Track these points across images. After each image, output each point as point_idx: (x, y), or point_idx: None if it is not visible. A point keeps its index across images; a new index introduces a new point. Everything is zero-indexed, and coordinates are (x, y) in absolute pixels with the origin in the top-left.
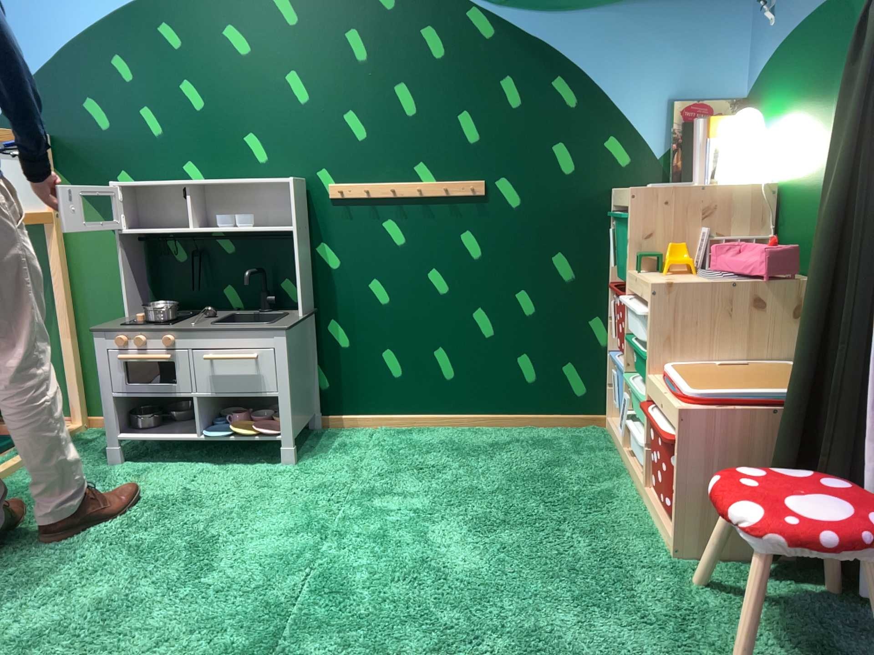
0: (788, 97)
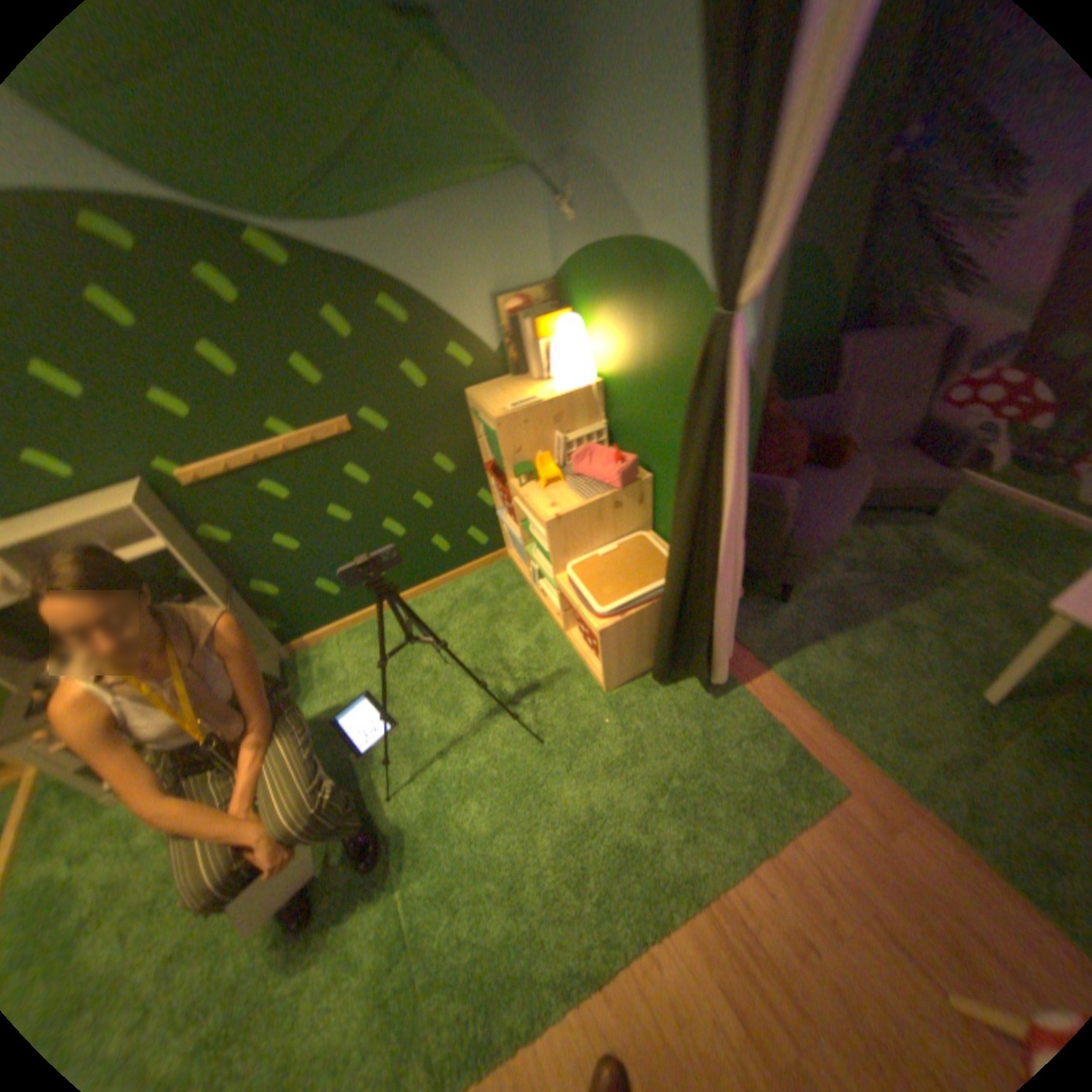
0: (601, 309)
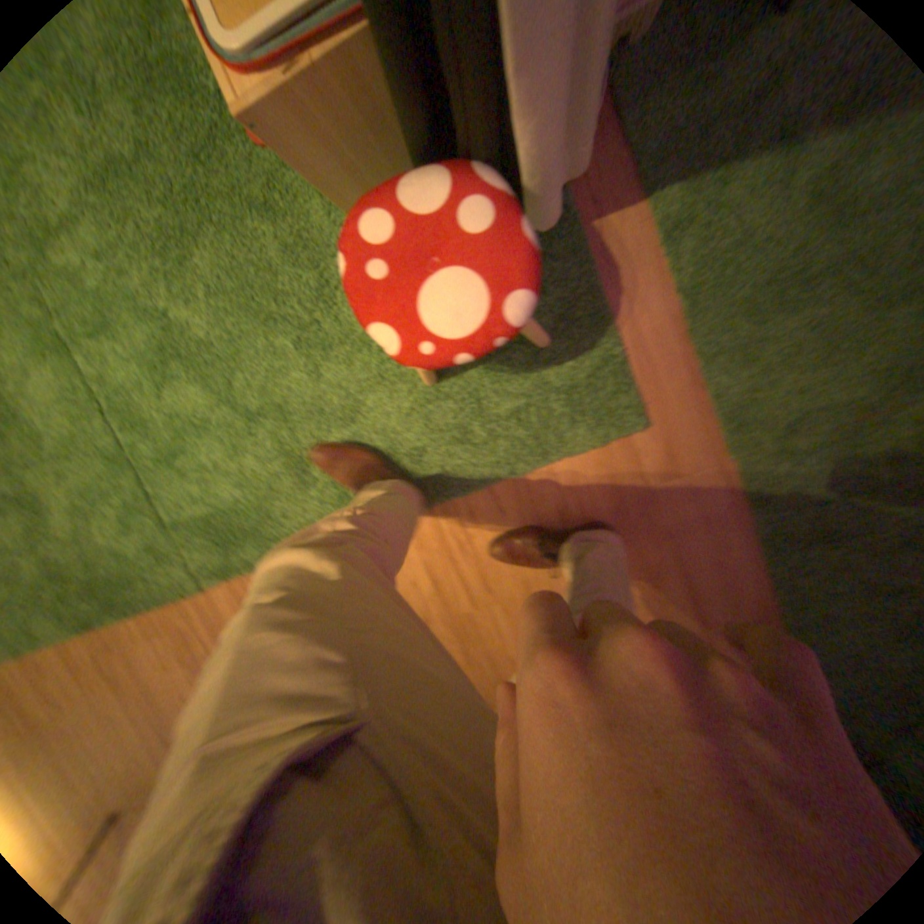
0: None
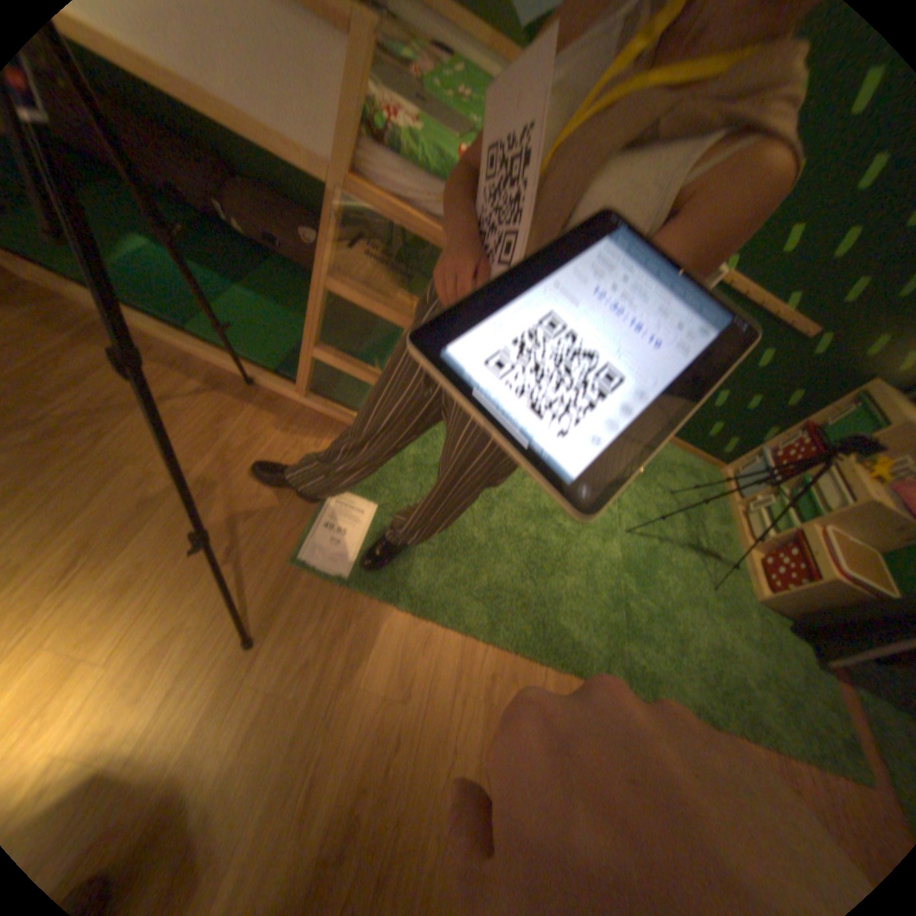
0: None
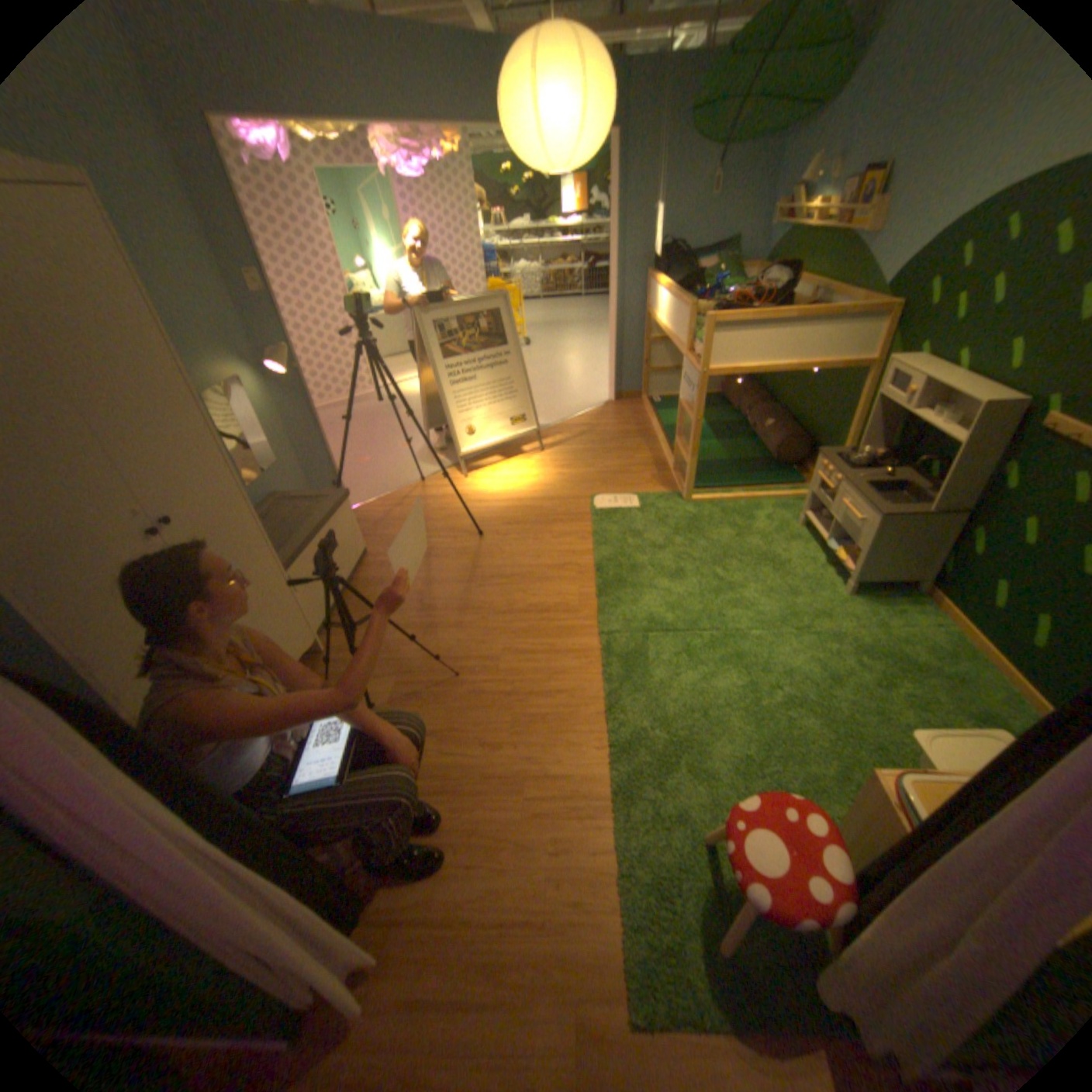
0: None
